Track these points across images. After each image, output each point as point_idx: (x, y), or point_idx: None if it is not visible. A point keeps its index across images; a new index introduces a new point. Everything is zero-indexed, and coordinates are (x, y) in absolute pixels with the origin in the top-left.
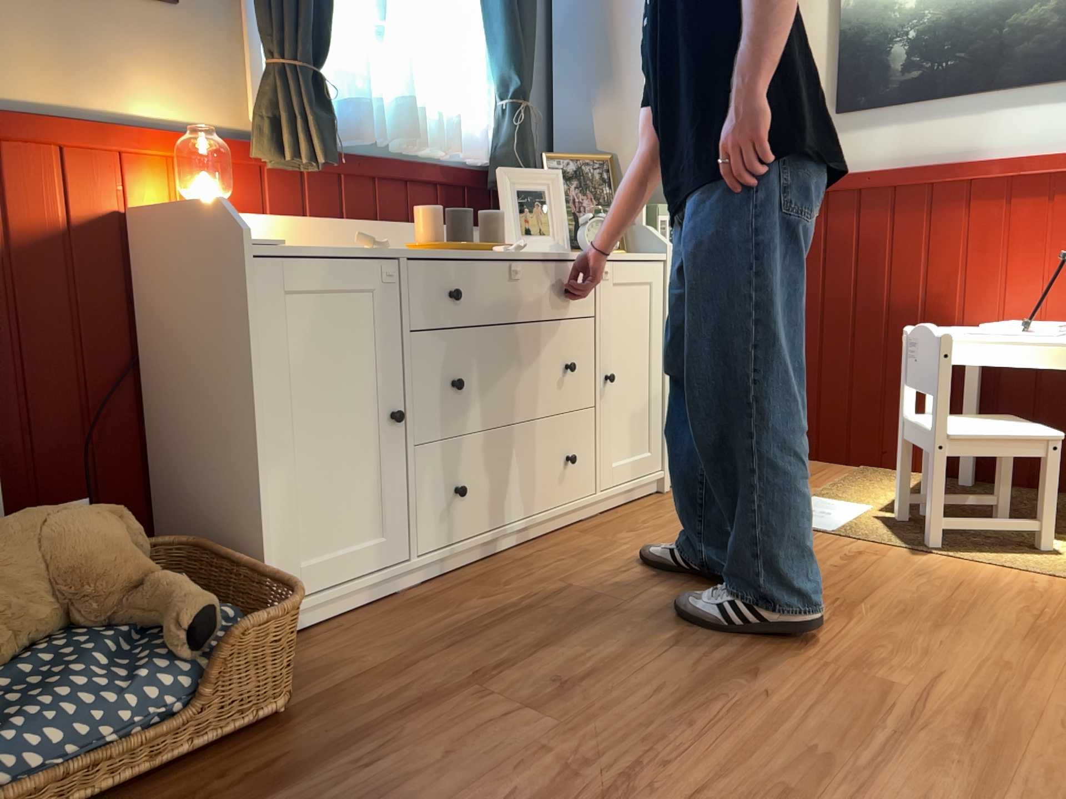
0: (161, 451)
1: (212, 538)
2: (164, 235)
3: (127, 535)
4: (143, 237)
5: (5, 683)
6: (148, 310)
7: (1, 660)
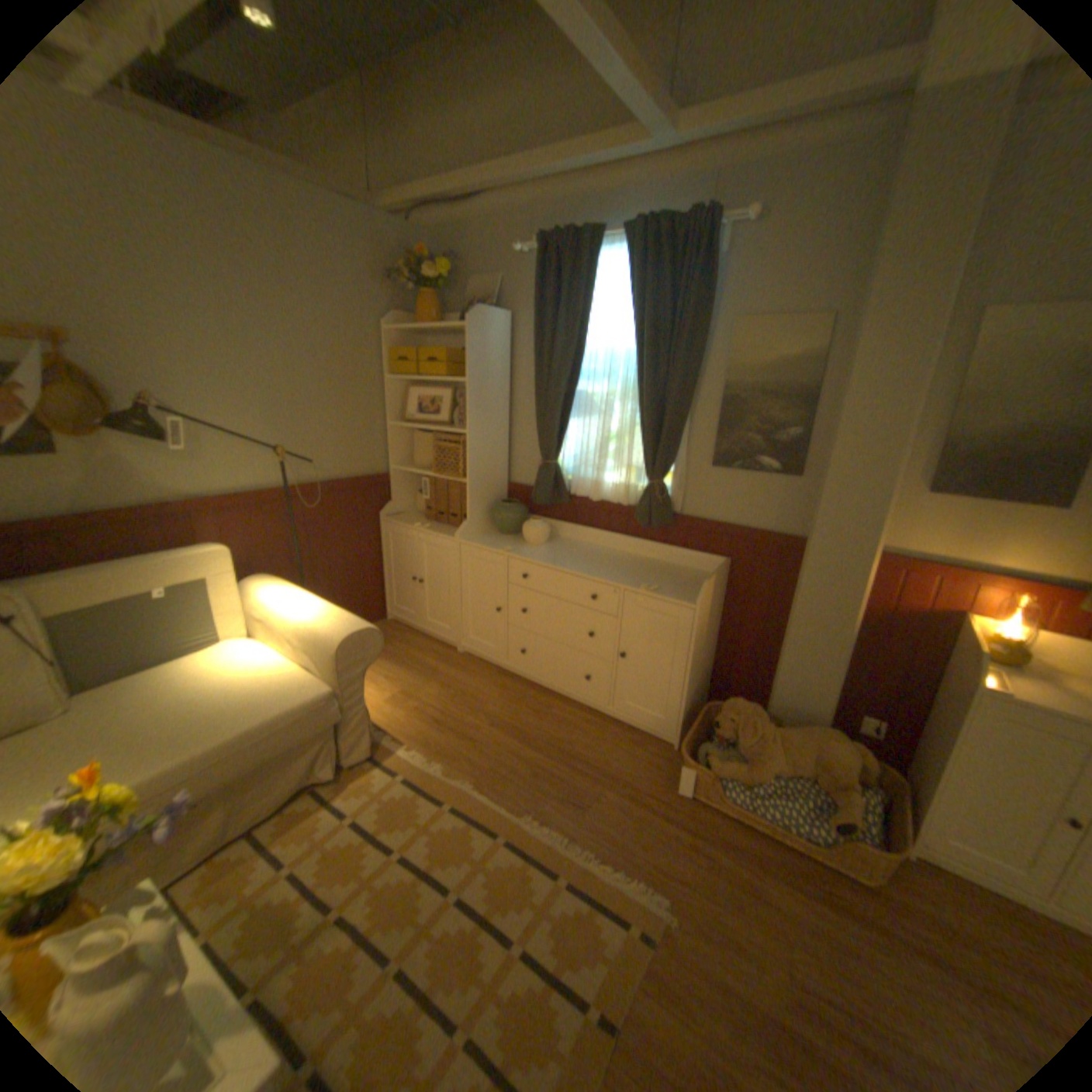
0: (929, 730)
1: (920, 789)
2: (969, 643)
3: (860, 767)
4: (965, 633)
5: (783, 786)
6: (953, 667)
7: (786, 778)
